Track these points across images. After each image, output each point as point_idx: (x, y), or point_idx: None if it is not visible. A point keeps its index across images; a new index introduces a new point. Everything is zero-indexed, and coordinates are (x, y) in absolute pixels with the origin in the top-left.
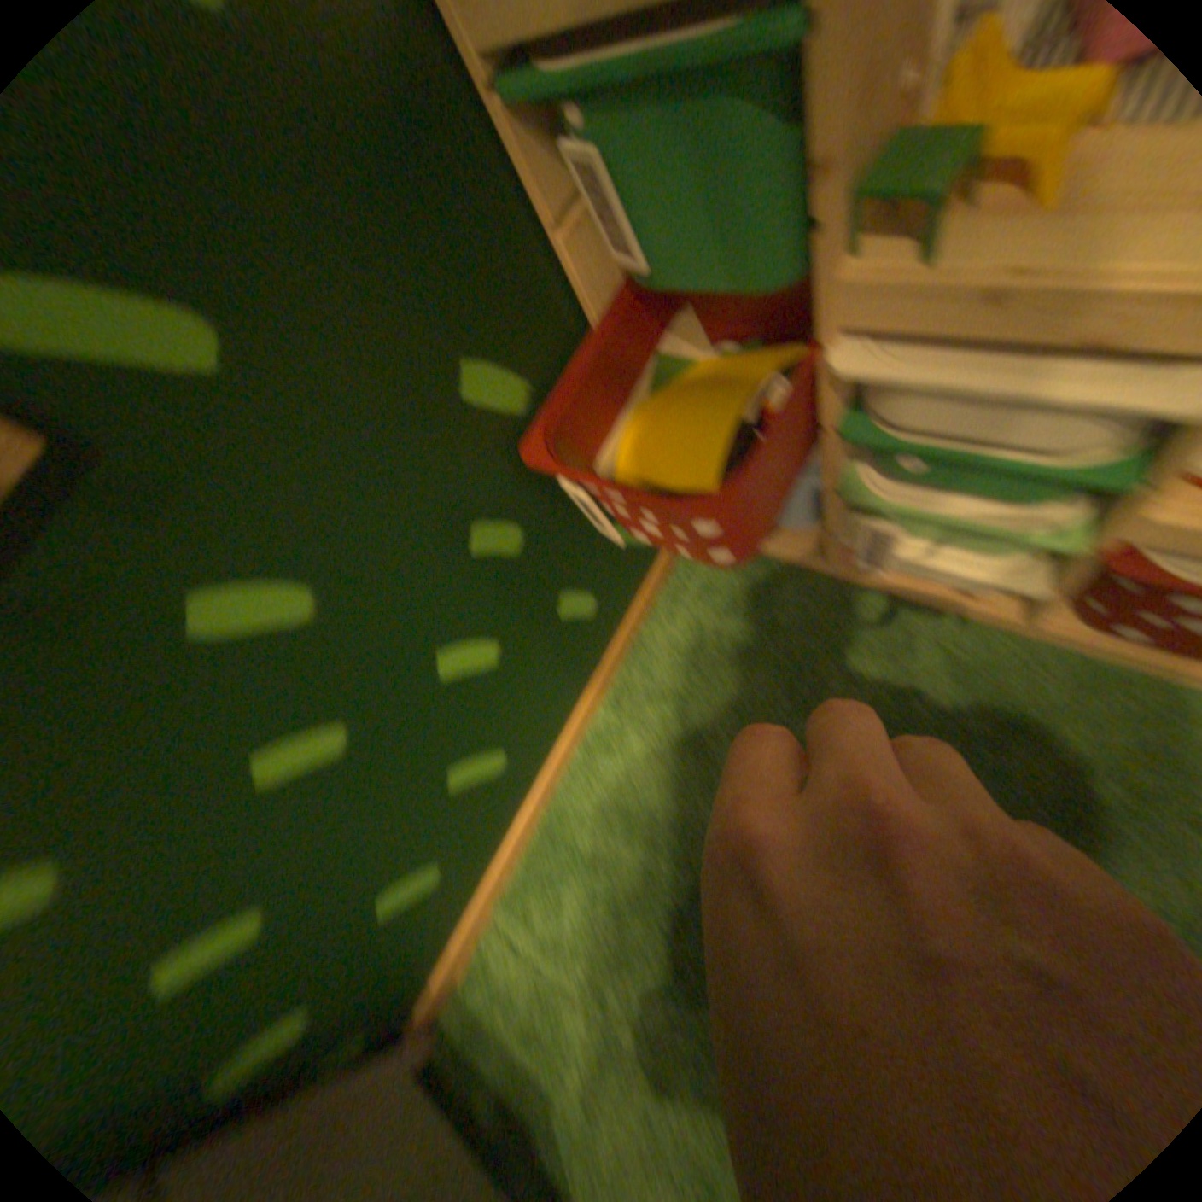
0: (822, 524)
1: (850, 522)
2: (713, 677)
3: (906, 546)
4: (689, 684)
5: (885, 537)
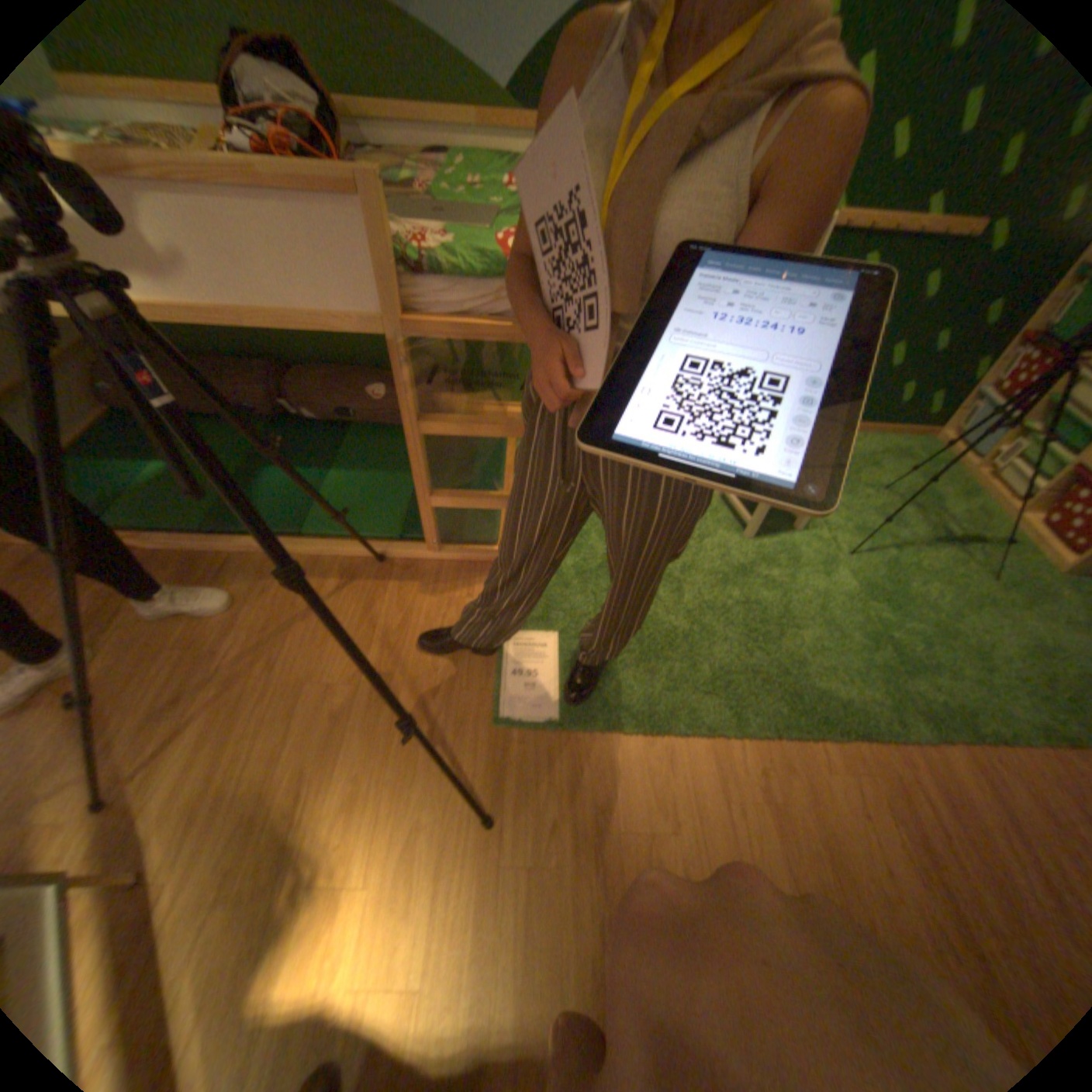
0: (983, 454)
1: (996, 452)
2: (896, 457)
3: (1005, 465)
4: (886, 452)
5: (1002, 459)
